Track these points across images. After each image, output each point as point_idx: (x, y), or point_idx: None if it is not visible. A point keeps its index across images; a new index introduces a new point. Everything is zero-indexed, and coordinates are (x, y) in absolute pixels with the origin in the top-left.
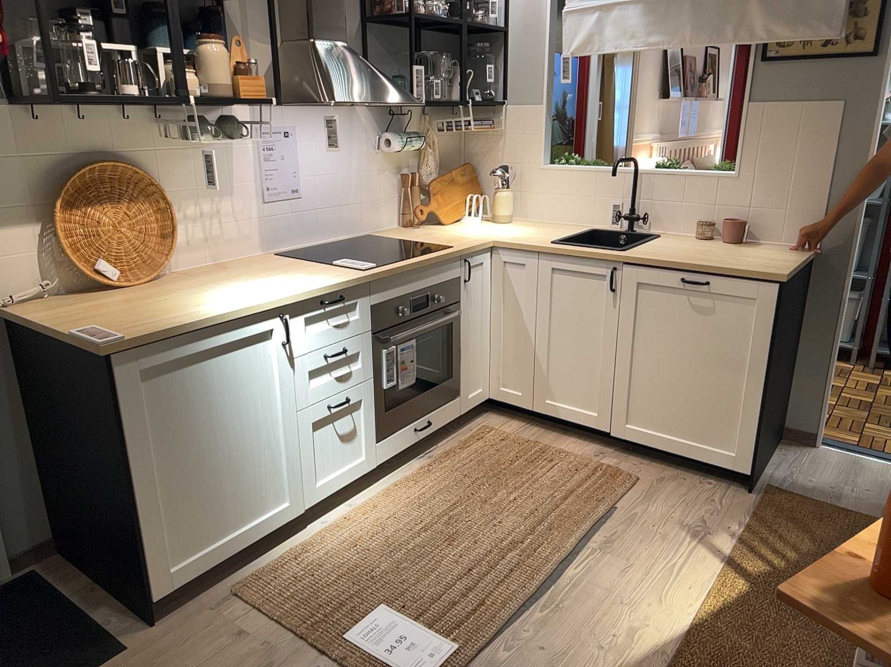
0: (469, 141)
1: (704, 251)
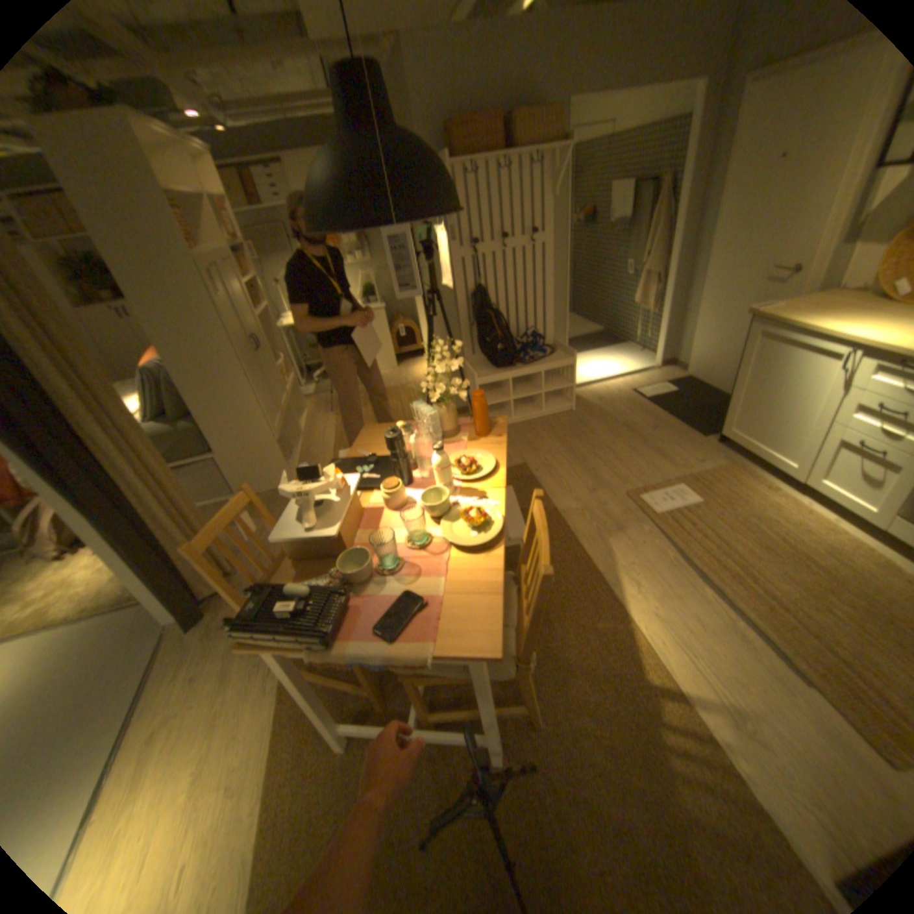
0: None
1: None
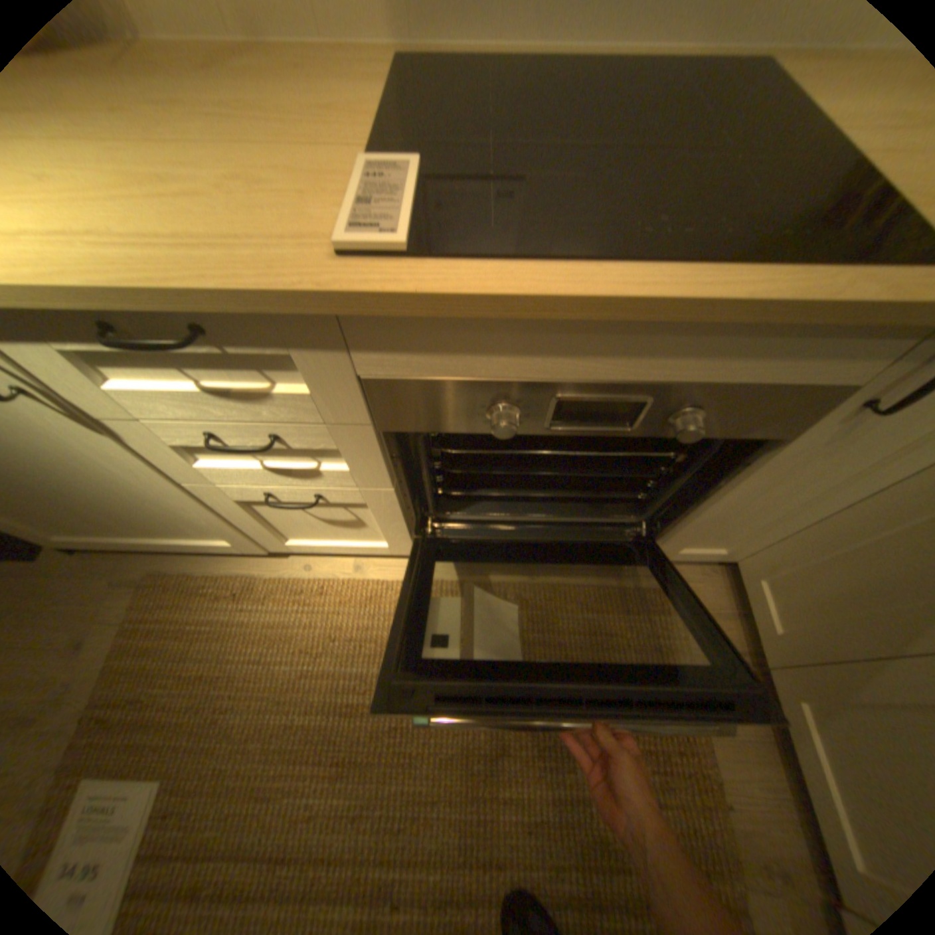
0: None
1: None
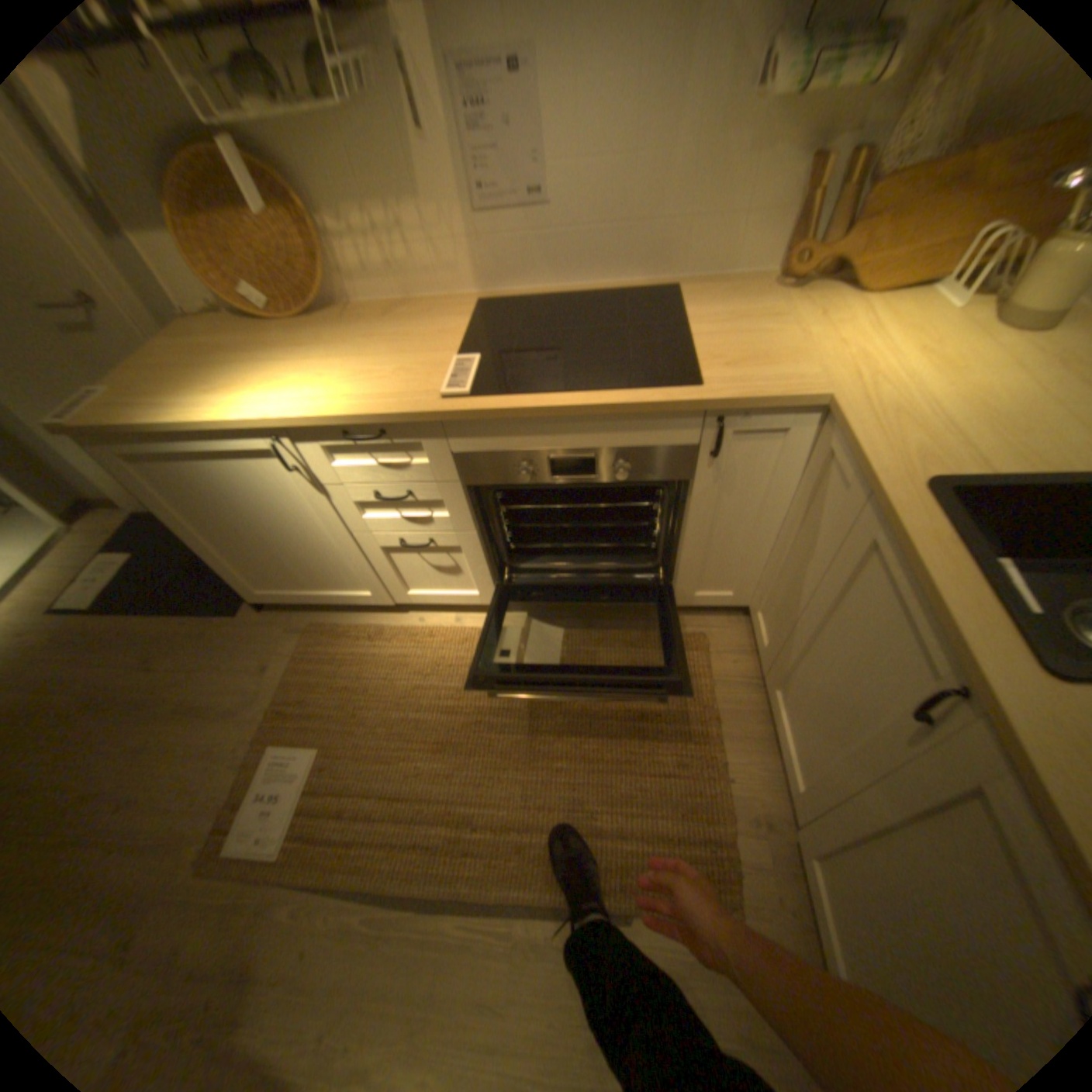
0: None
1: None
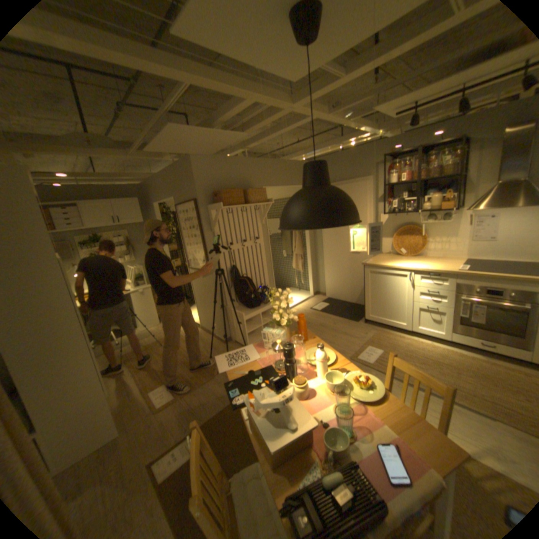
0: None
1: None
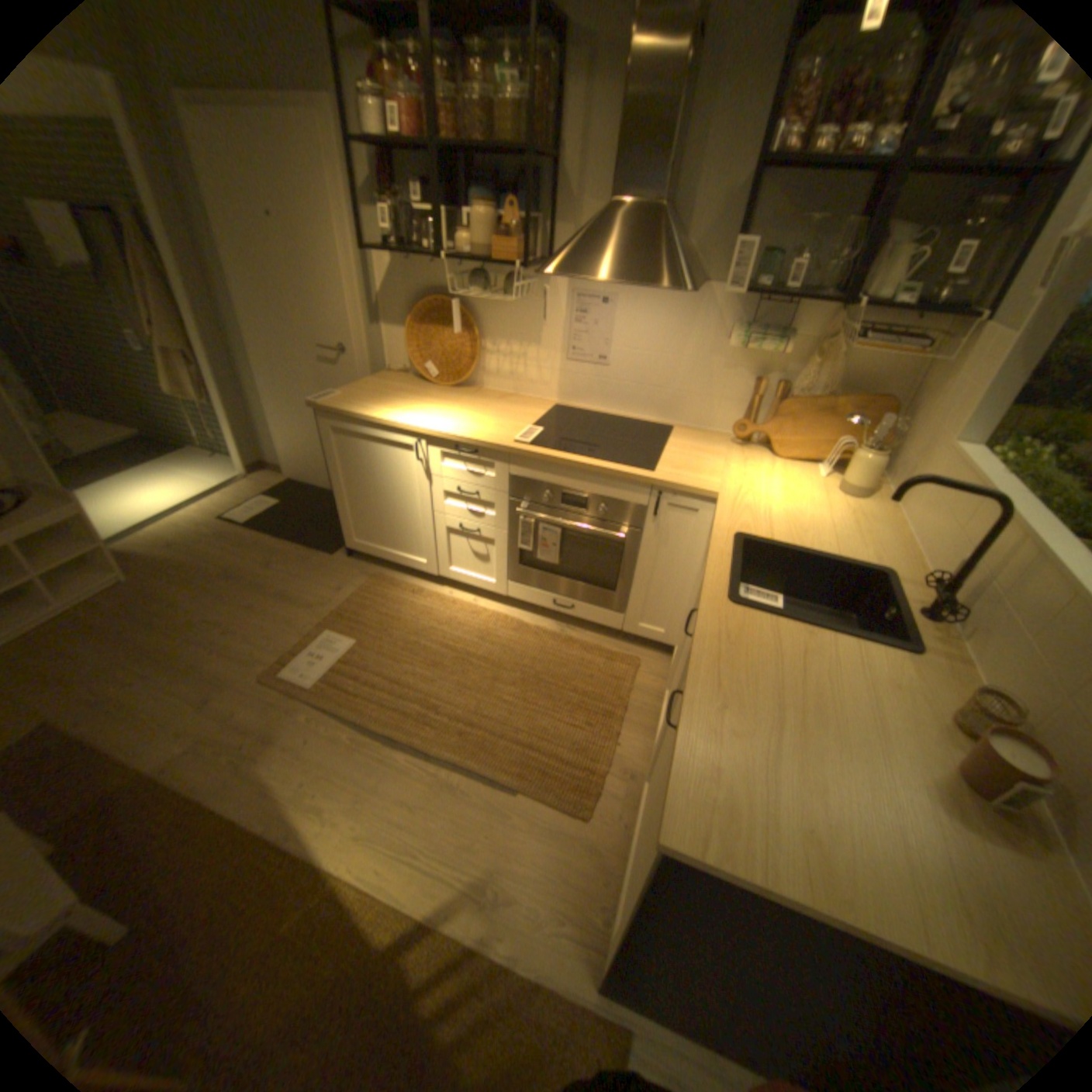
0: (934, 366)
1: (824, 713)
